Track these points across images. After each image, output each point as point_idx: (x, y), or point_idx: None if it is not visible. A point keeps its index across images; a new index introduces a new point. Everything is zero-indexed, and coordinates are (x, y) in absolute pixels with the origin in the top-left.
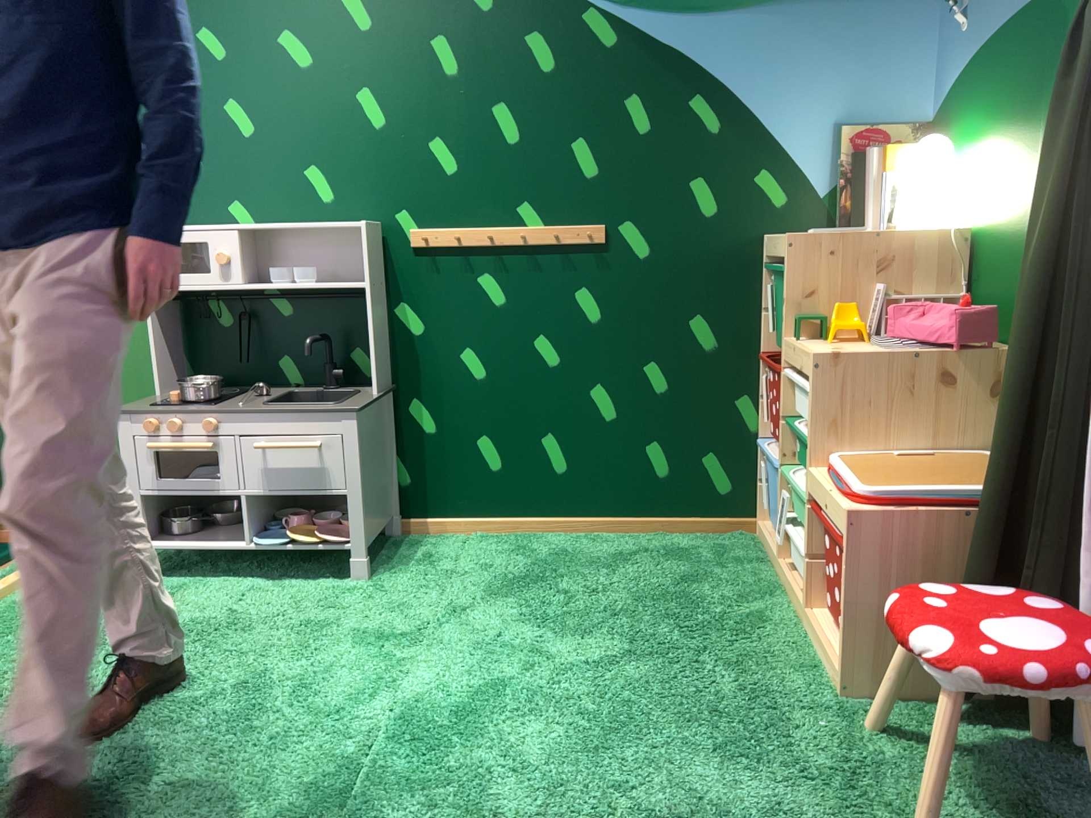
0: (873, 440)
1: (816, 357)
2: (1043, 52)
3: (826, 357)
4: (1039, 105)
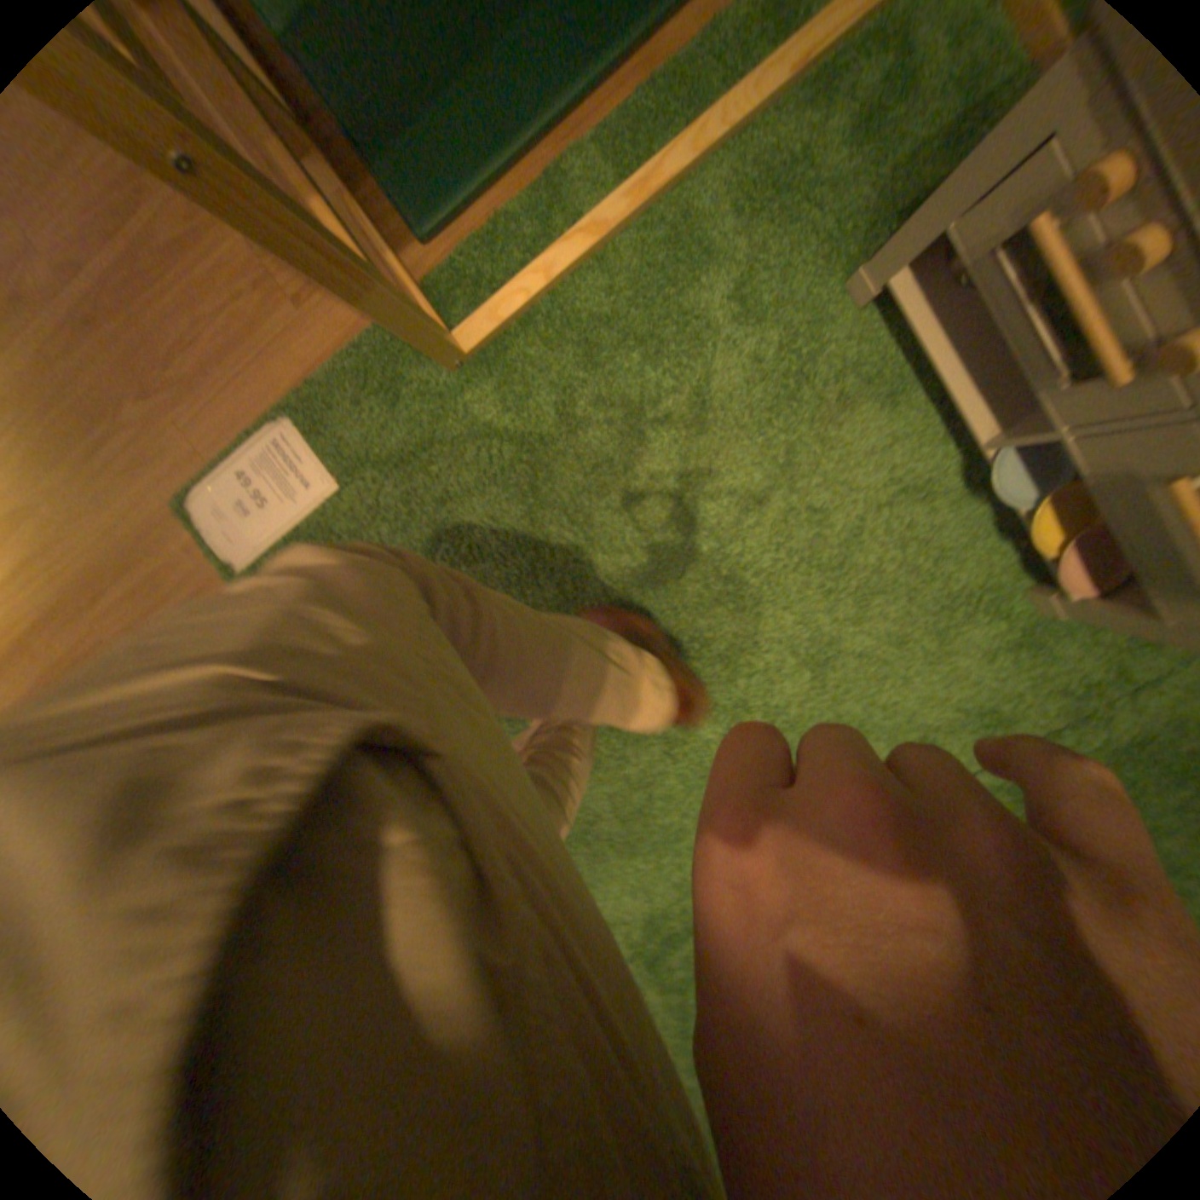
0: None
1: None
2: None
3: None
4: None
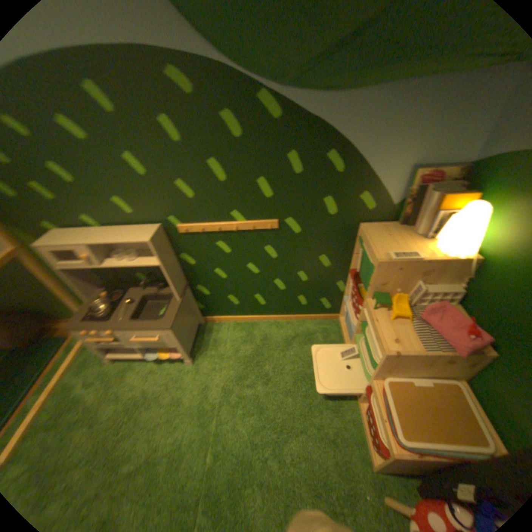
0: (406, 377)
1: (388, 355)
2: None
3: (393, 358)
4: None
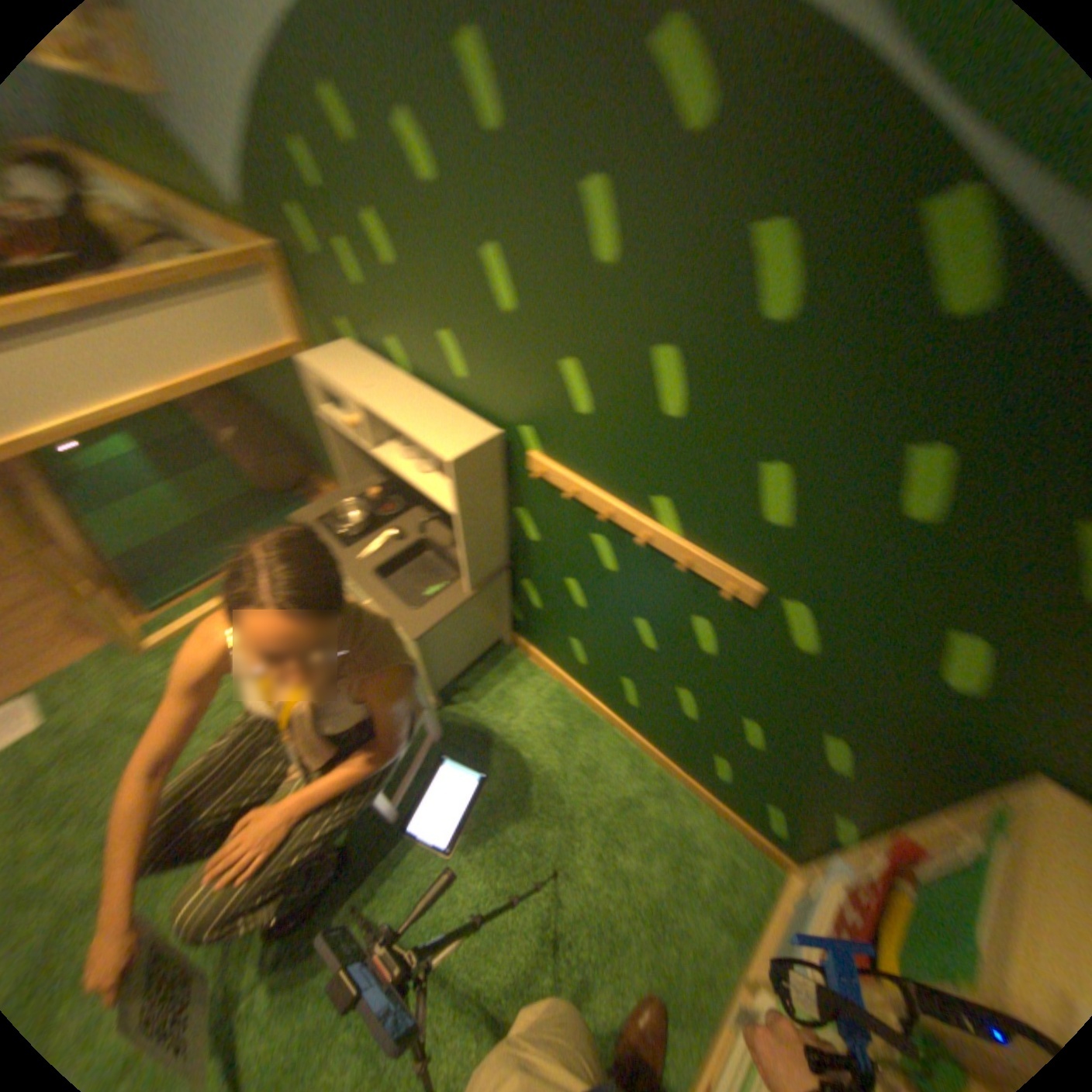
0: None
1: None
2: None
3: None
4: None
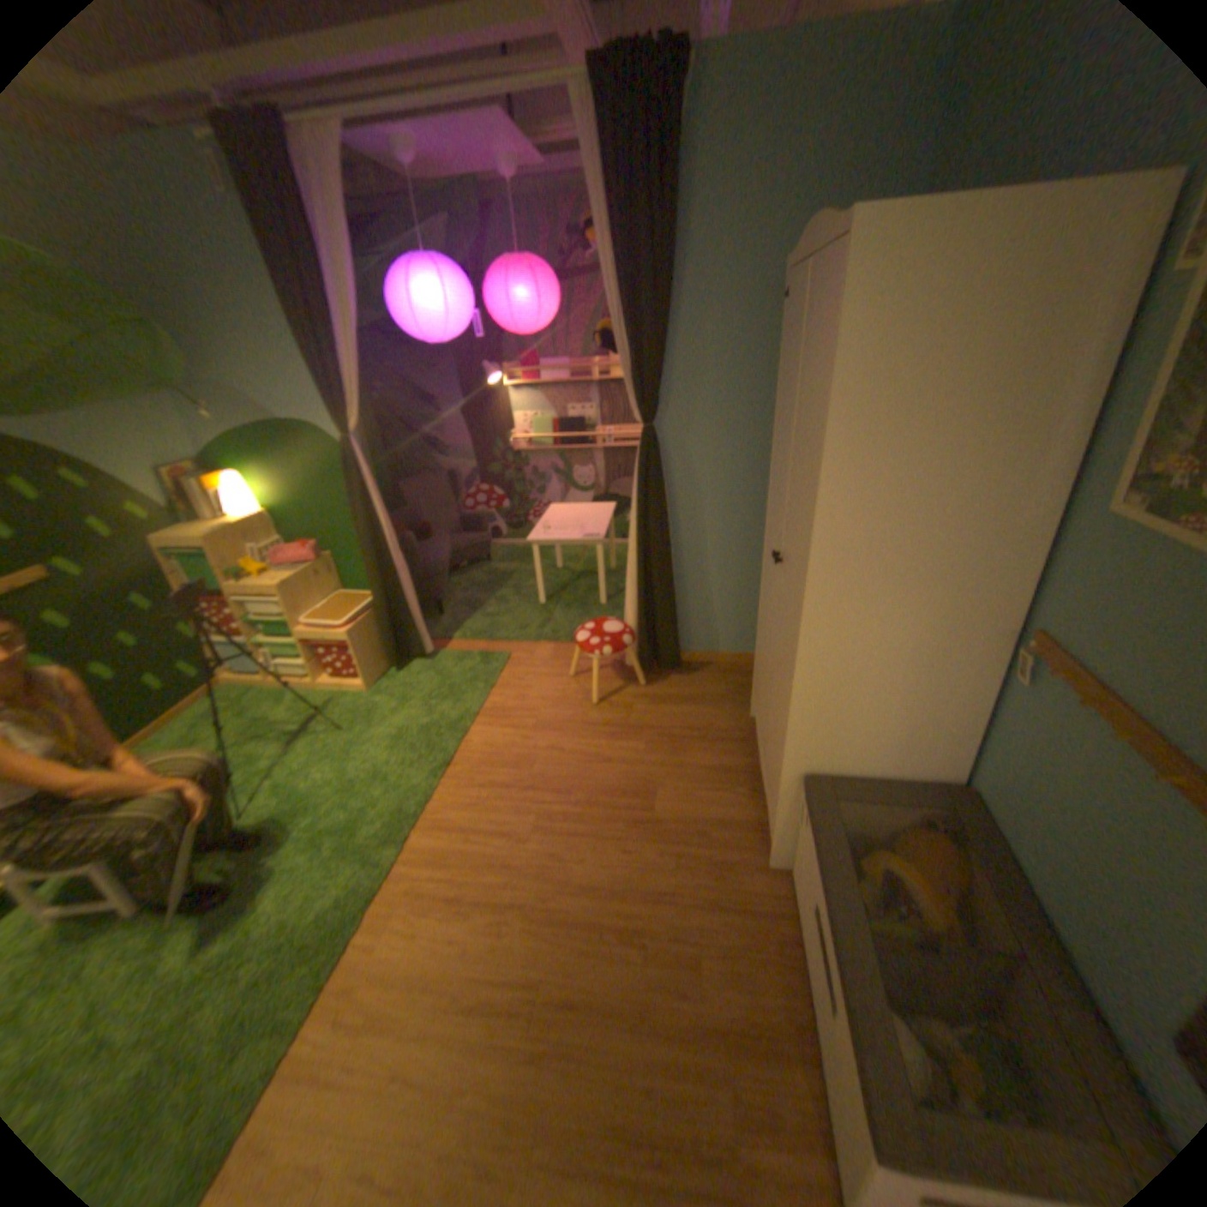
0: (307, 609)
1: (276, 588)
2: (286, 444)
3: (280, 587)
4: (293, 464)
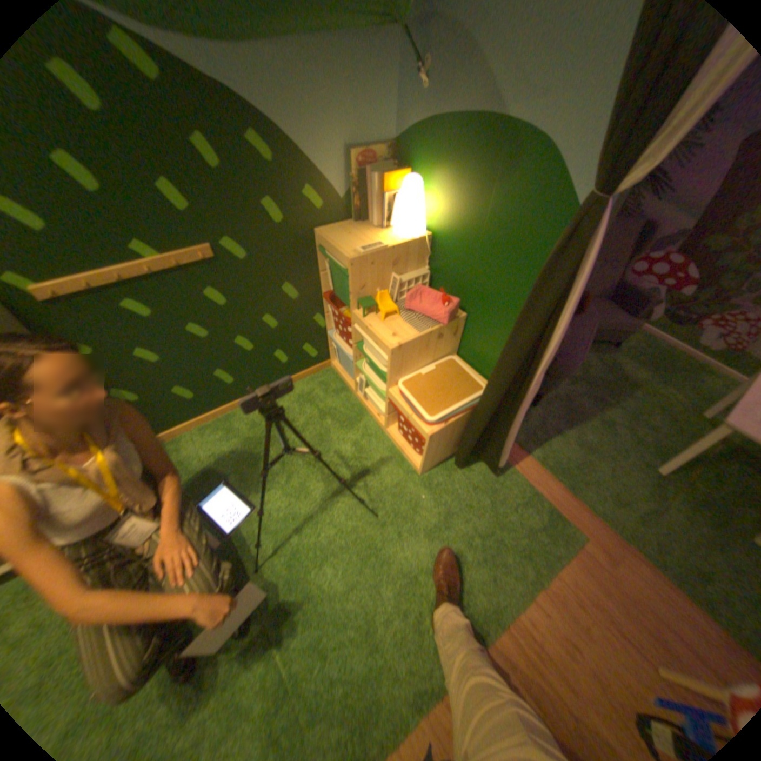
0: (412, 370)
1: (391, 350)
2: (497, 161)
3: (396, 350)
4: (489, 193)
